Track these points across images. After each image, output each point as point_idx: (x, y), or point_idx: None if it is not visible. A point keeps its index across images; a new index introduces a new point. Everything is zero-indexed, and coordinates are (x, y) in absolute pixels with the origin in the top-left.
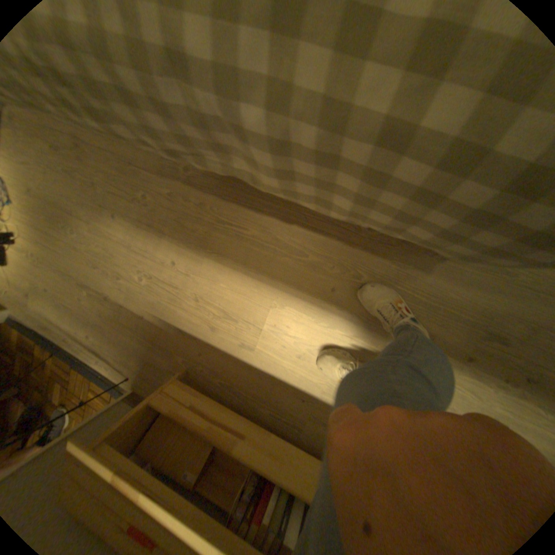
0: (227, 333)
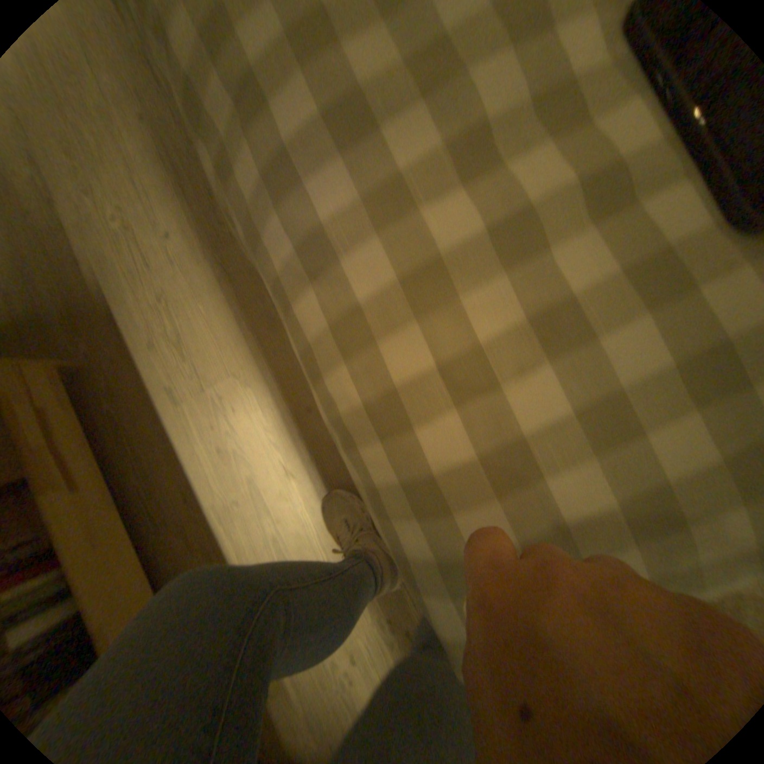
0: (162, 362)
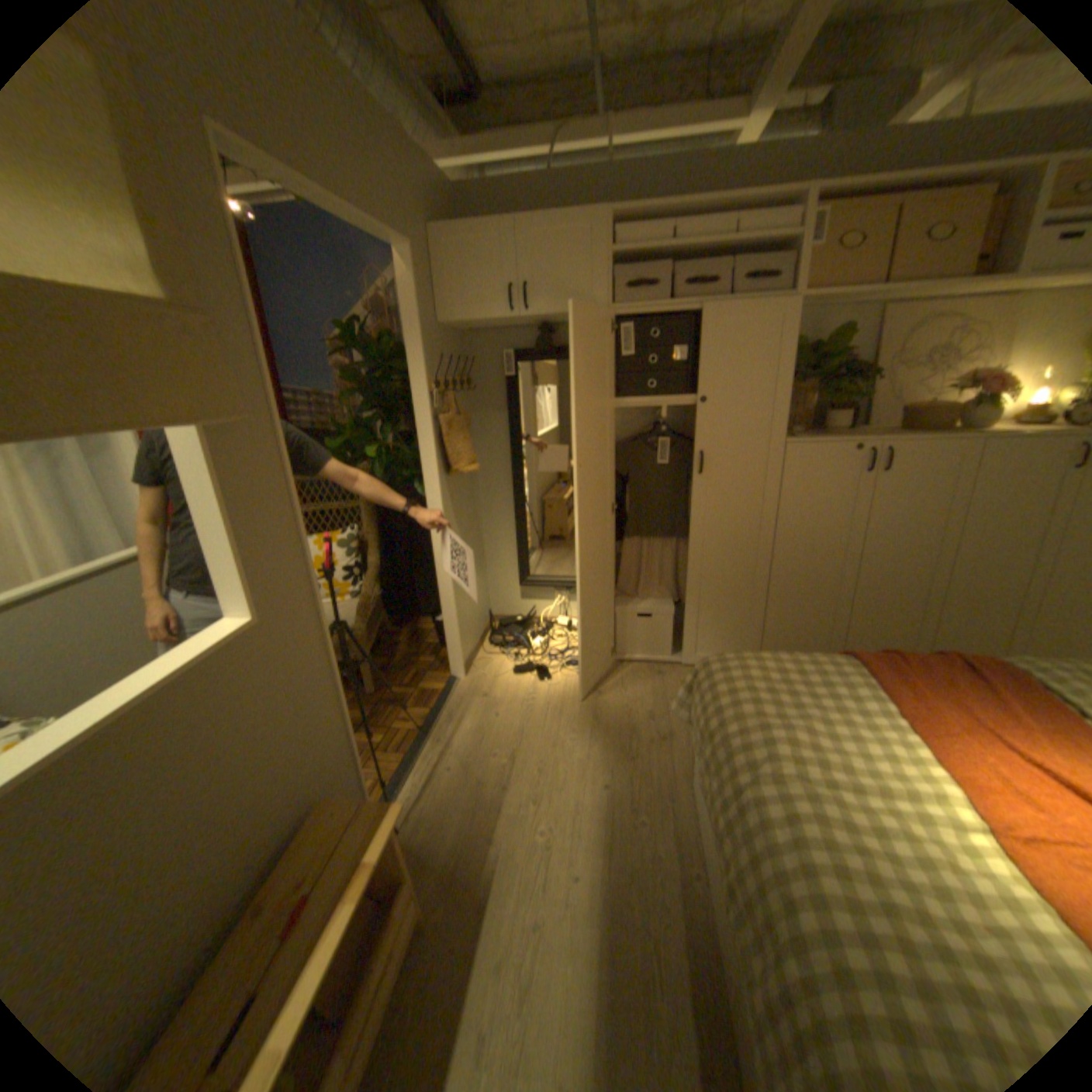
0: (492, 999)
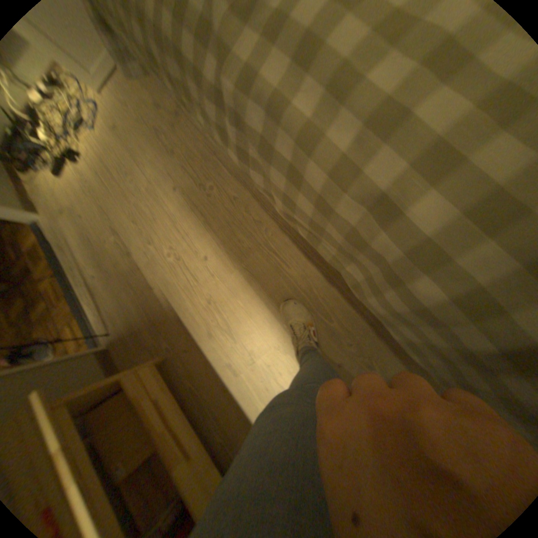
0: (220, 346)
